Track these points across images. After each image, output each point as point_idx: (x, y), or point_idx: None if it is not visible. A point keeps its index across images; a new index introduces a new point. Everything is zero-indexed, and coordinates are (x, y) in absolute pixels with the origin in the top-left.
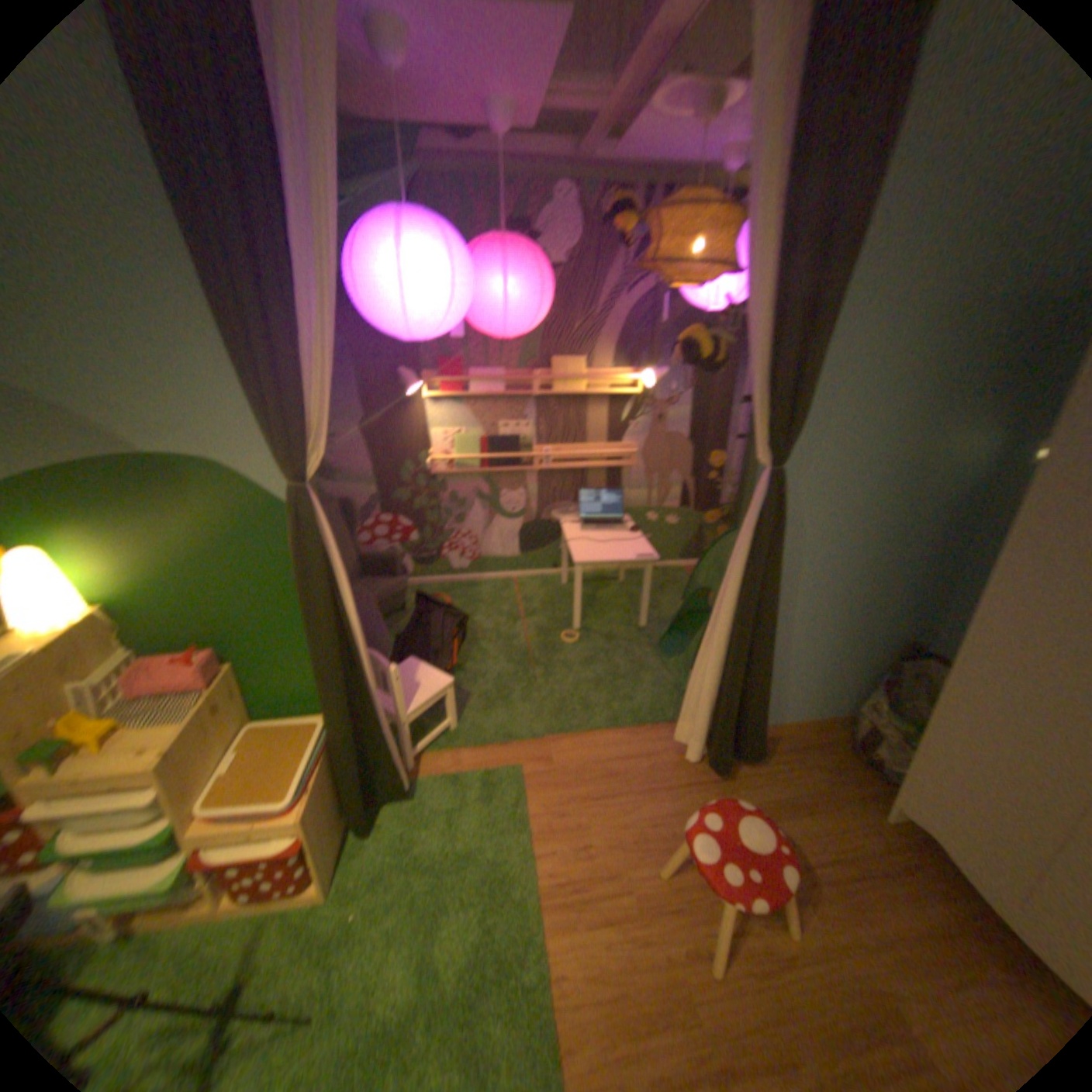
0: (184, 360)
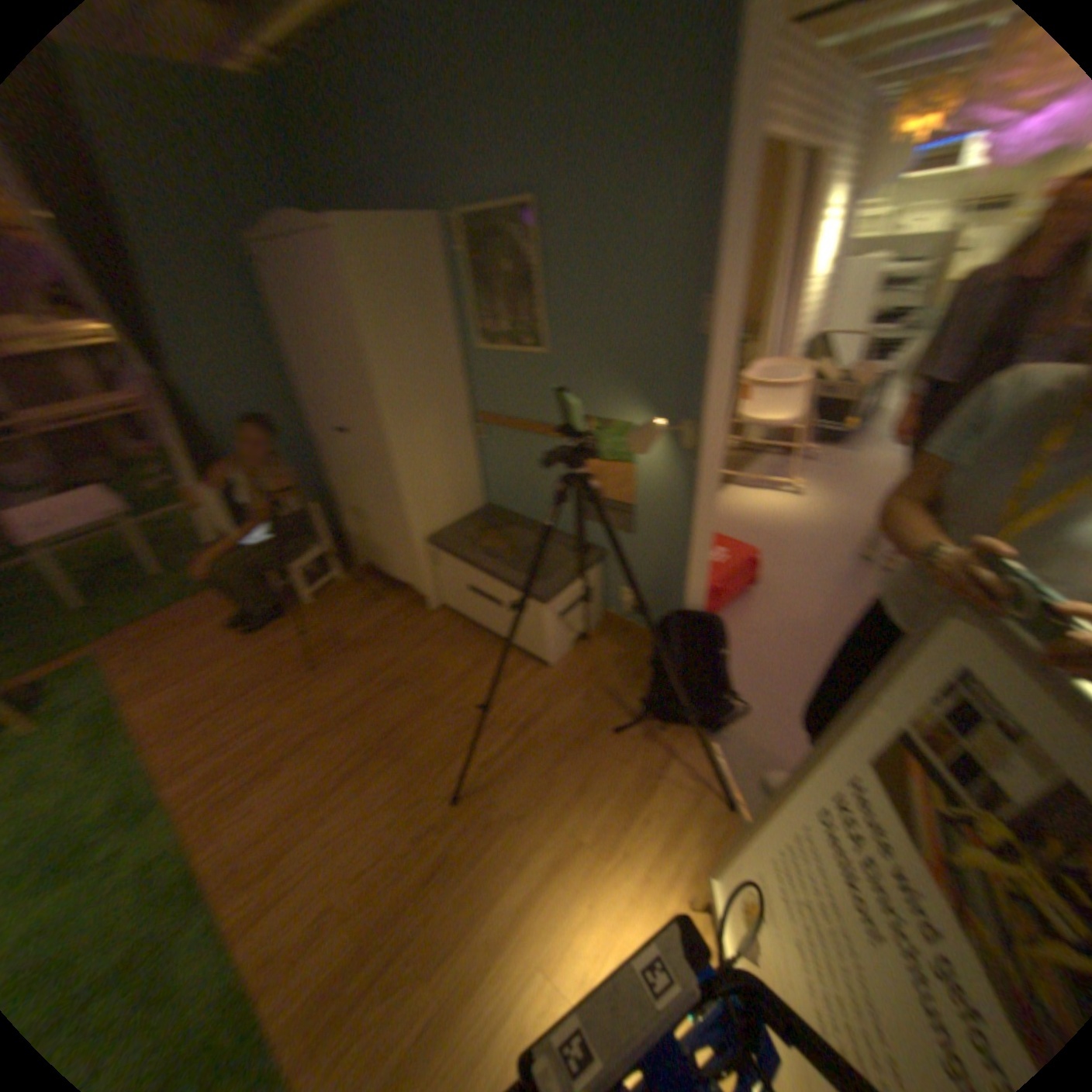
0: None
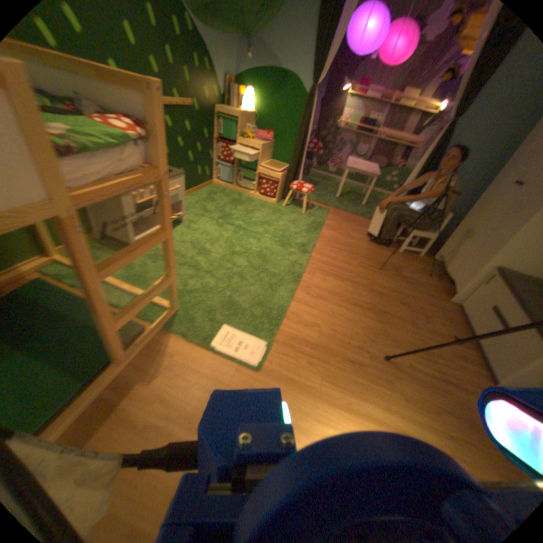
0: (301, 42)
